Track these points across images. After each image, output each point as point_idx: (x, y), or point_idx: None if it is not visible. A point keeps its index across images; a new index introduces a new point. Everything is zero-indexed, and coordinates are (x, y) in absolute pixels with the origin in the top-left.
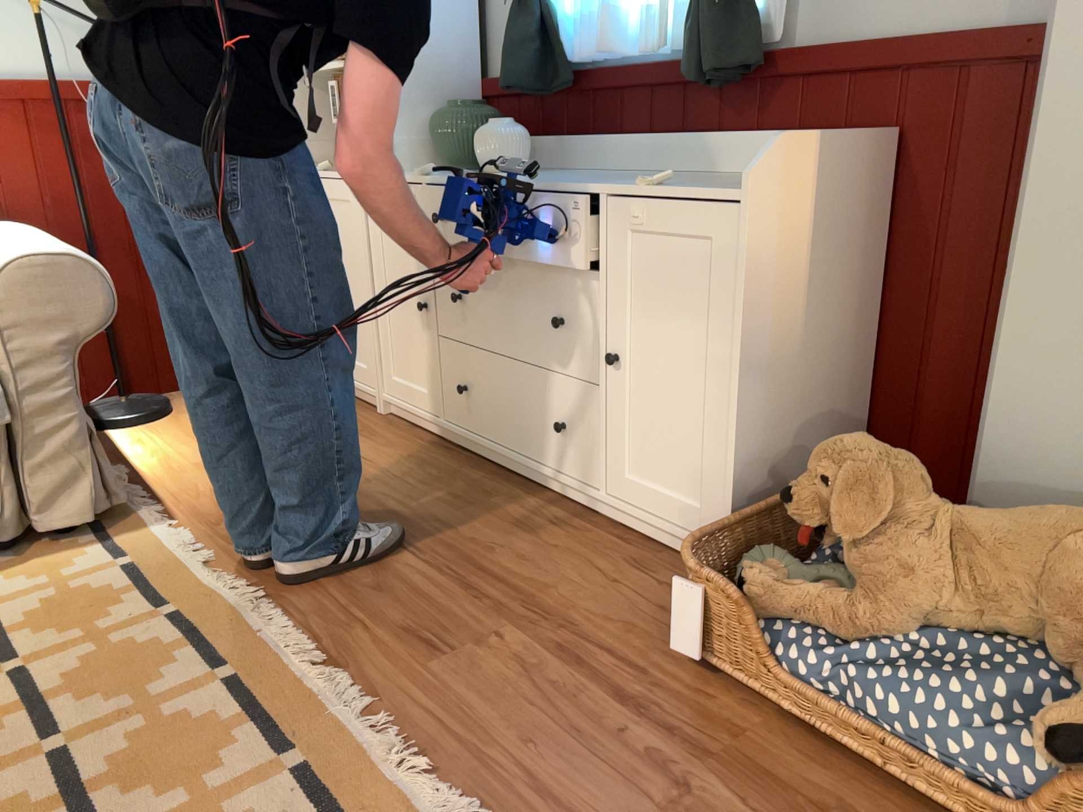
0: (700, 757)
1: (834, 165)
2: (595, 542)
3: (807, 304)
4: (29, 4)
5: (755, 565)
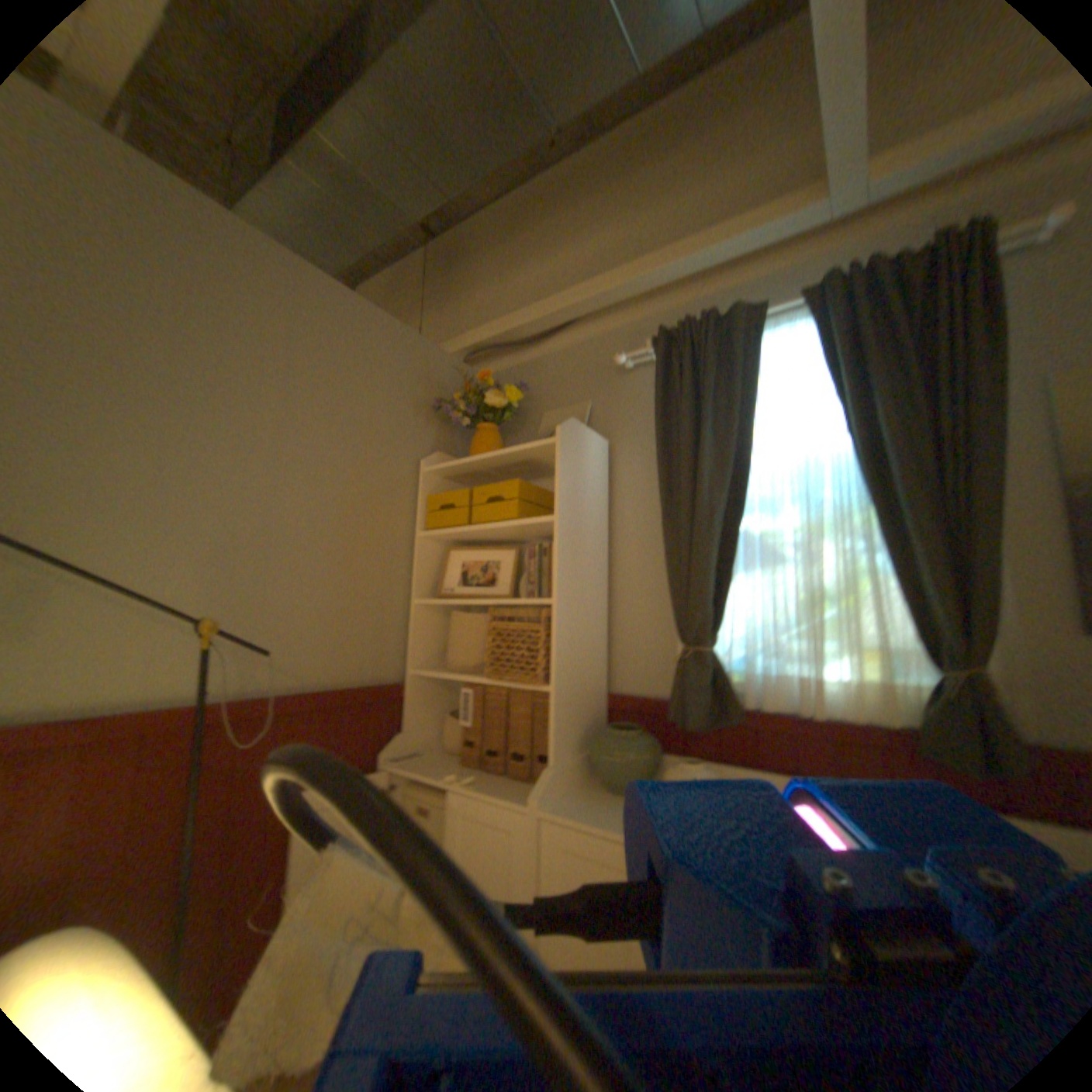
0: None
1: None
2: None
3: None
4: (188, 624)
5: None
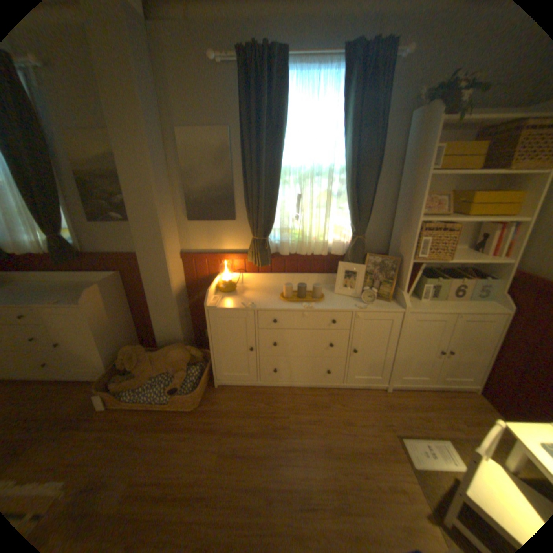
0: (108, 432)
1: (104, 287)
2: (68, 391)
3: (108, 317)
4: None
5: (111, 384)
